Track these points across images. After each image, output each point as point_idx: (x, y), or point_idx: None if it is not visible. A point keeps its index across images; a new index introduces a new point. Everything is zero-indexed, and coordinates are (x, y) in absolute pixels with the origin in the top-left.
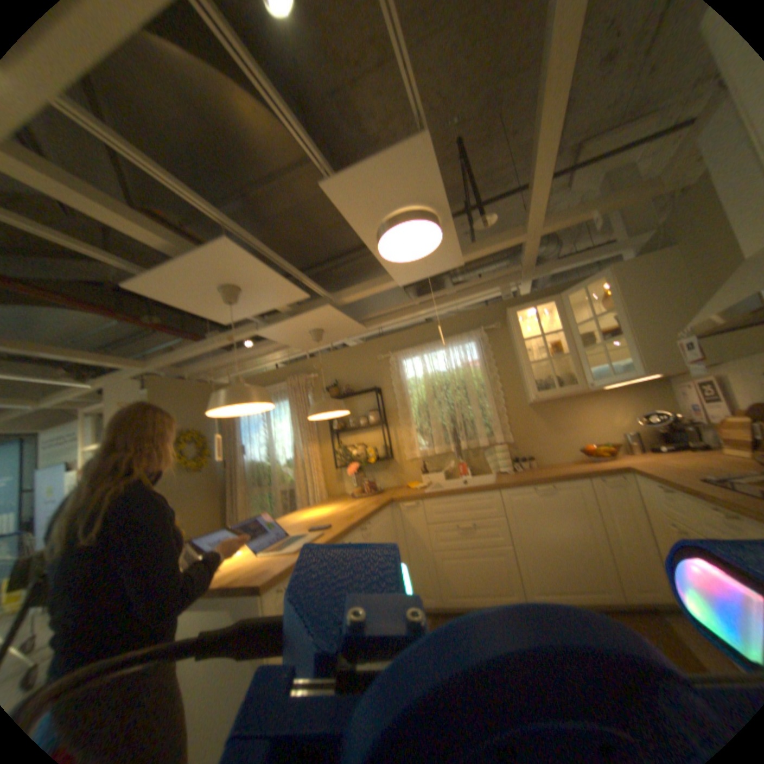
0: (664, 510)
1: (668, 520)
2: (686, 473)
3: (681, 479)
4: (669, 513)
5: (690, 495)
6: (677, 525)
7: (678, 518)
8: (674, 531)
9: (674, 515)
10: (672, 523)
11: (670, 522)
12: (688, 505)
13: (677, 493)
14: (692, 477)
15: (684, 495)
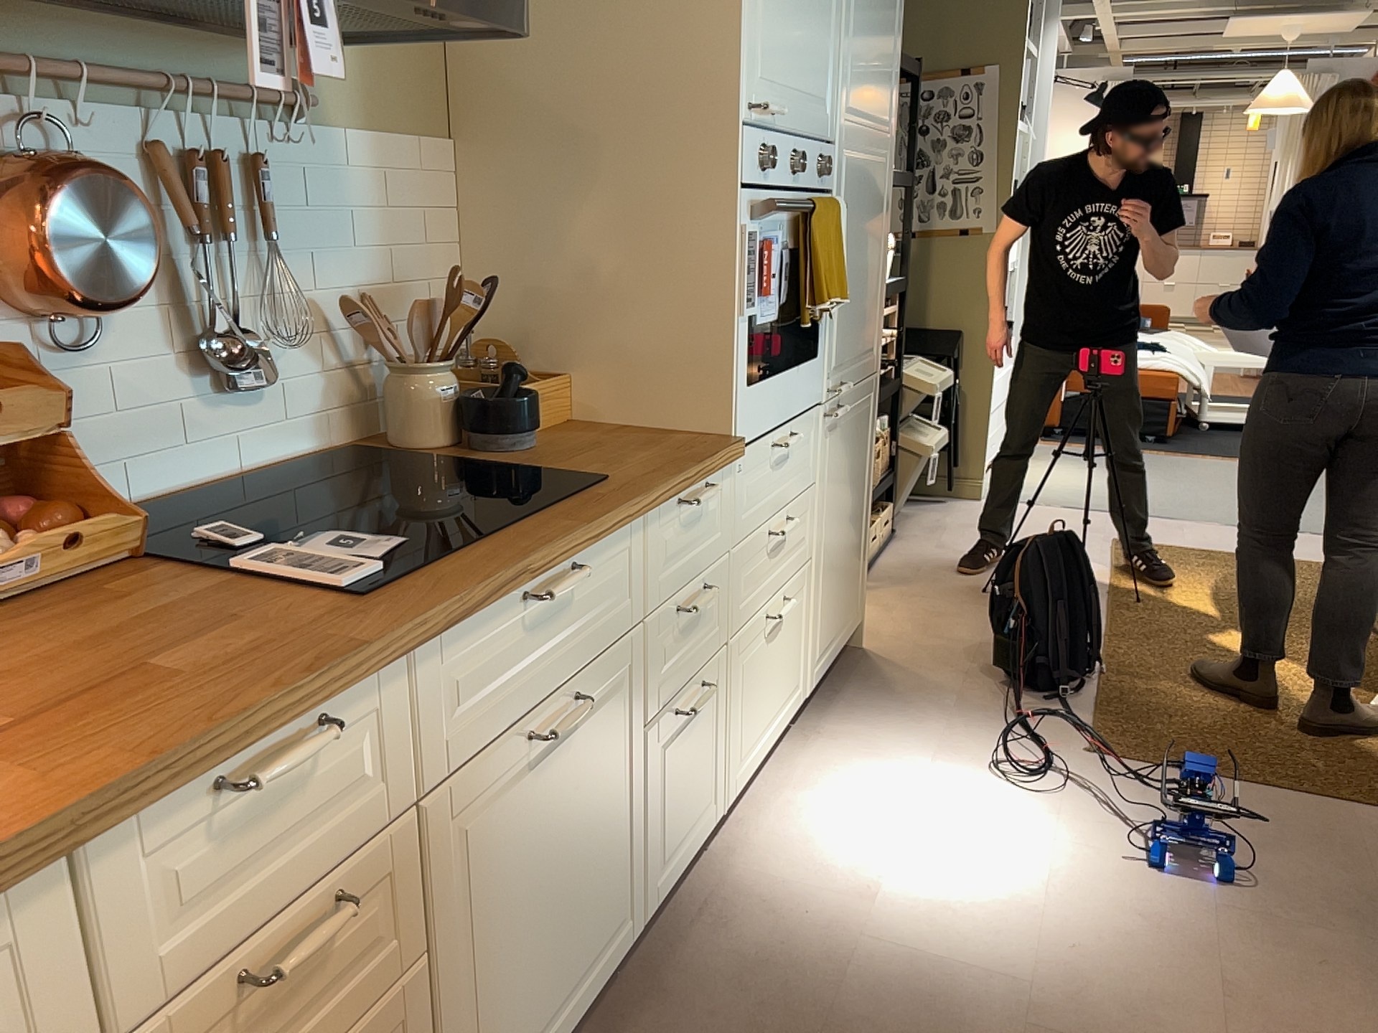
0: (179, 962)
1: (187, 1009)
2: (189, 660)
3: (338, 629)
4: (231, 923)
5: (471, 614)
6: (278, 933)
7: (311, 860)
8: (220, 1032)
9: (273, 890)
10: (242, 967)
11: (211, 995)
12: (403, 706)
13: (354, 702)
14: (293, 625)
15: (401, 668)
